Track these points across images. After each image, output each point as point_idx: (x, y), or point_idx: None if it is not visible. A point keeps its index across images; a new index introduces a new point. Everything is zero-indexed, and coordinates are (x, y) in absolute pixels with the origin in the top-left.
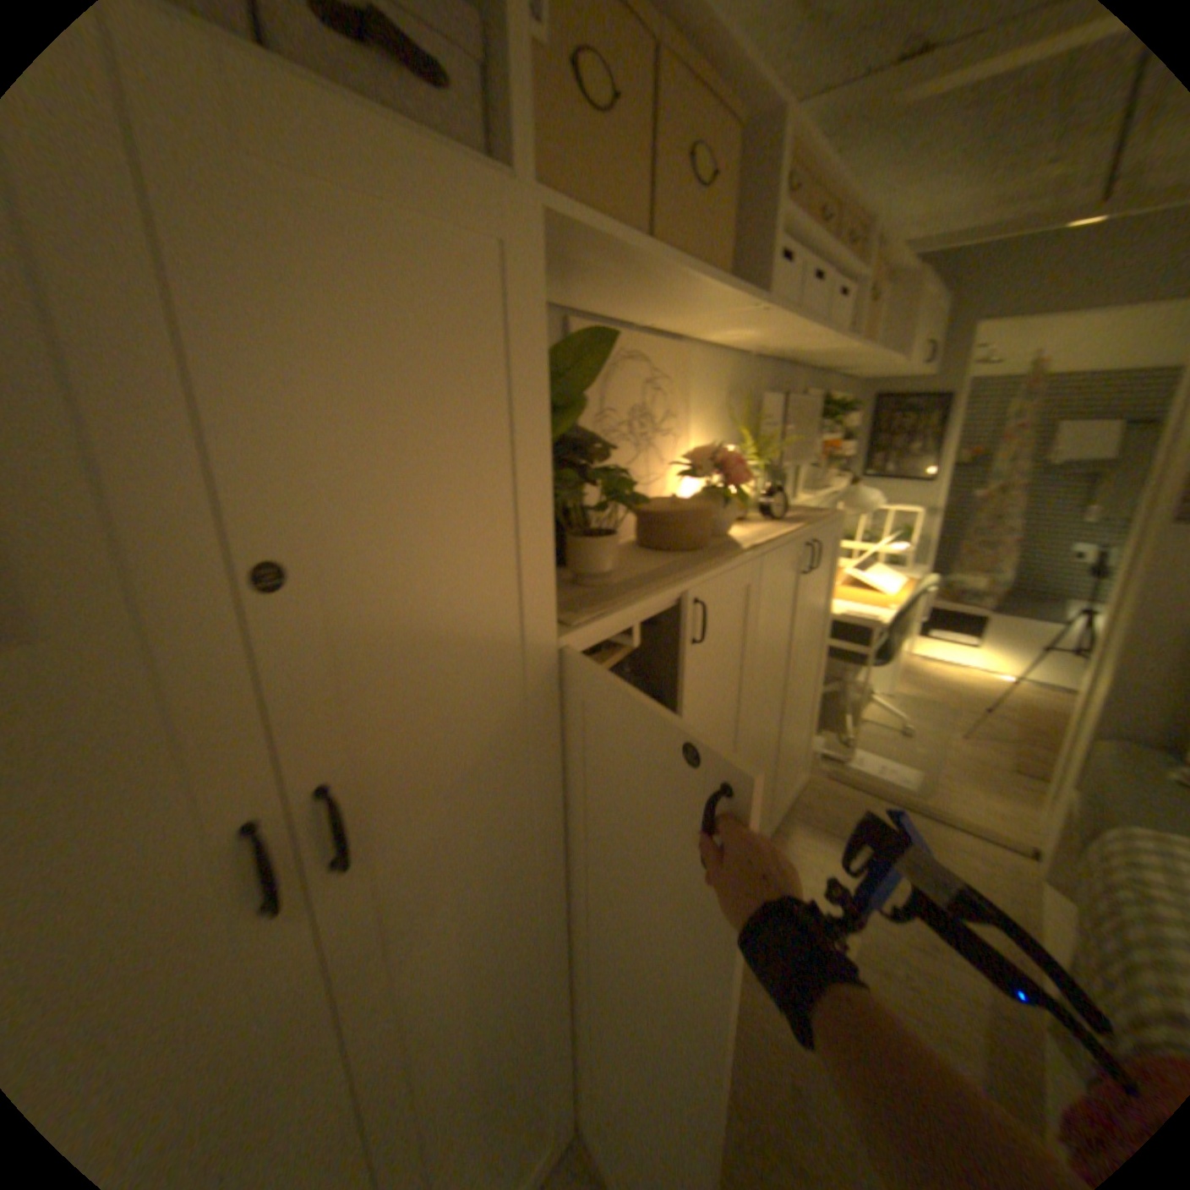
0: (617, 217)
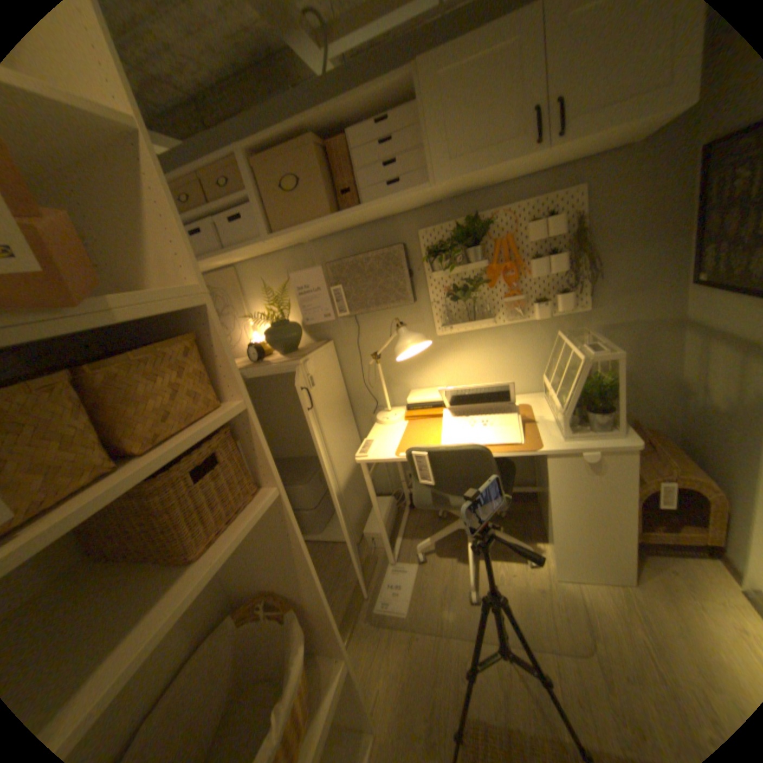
0: None
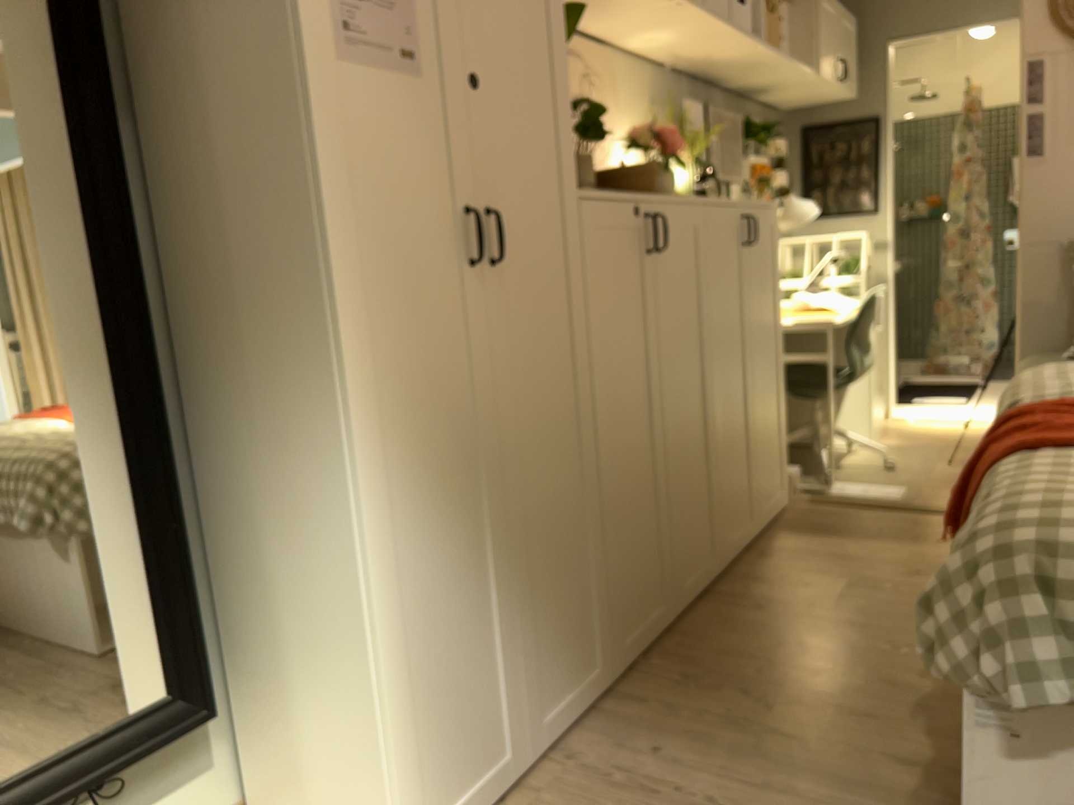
0: None
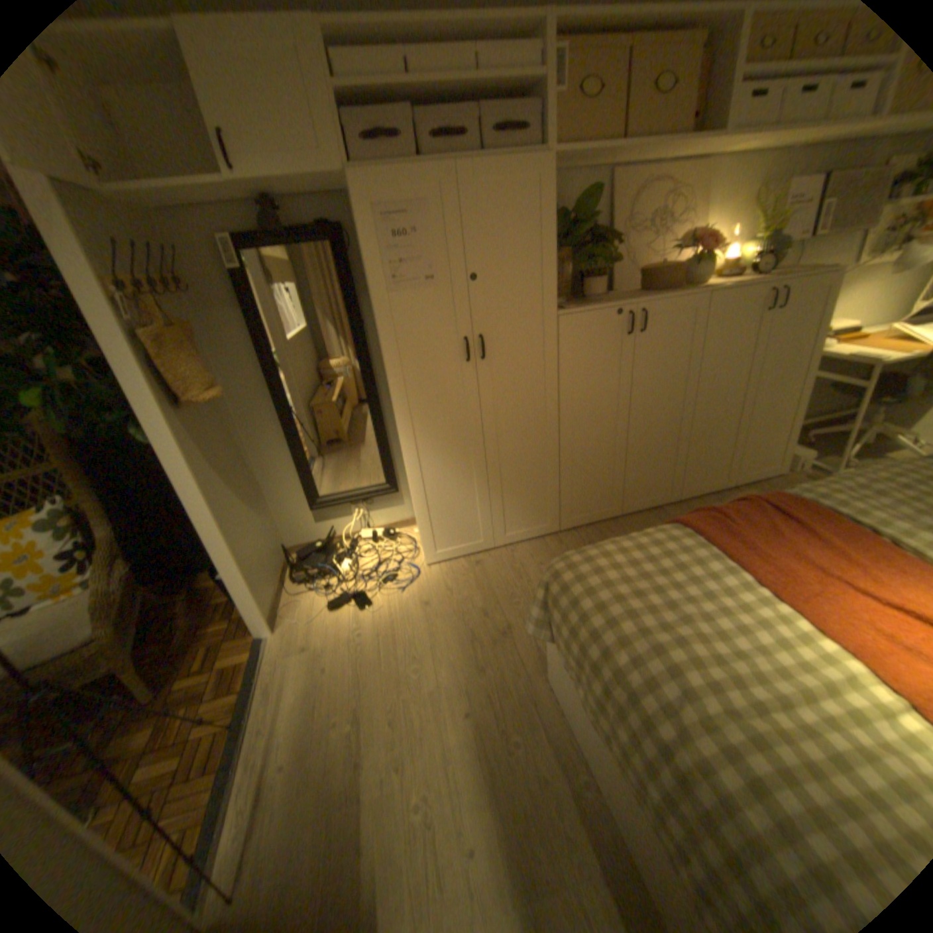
0: (599, 139)
